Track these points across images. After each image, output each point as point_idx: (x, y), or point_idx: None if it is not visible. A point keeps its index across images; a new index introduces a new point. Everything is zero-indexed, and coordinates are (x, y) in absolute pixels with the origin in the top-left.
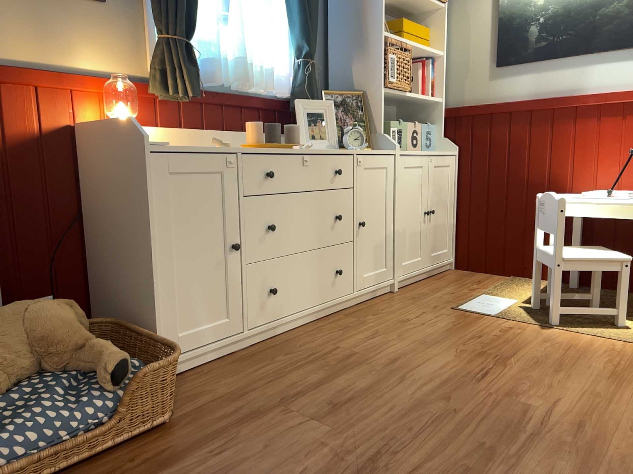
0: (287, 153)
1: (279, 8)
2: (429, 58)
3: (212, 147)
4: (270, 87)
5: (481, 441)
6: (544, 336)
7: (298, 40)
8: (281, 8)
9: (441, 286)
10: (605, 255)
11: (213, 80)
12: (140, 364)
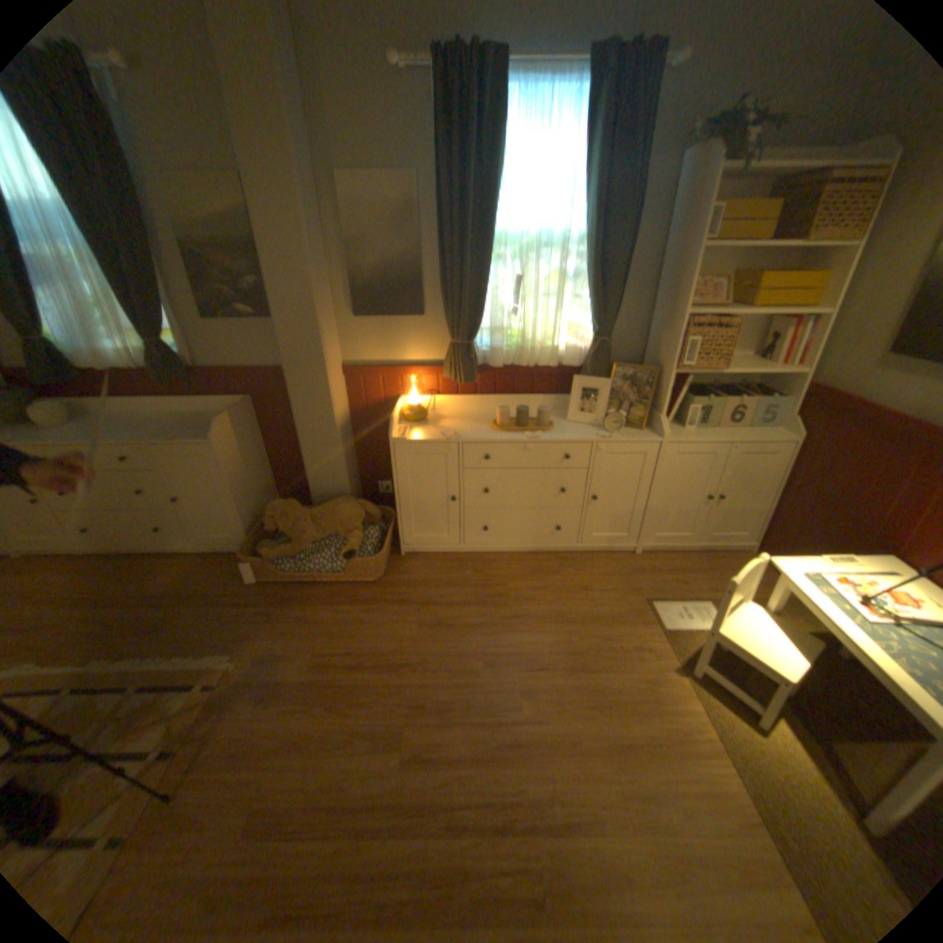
0: (508, 442)
1: (581, 285)
2: (816, 310)
3: (446, 435)
4: (550, 364)
5: (457, 702)
6: (659, 679)
7: (591, 318)
8: (582, 285)
9: (692, 569)
10: (777, 660)
11: (493, 364)
12: (373, 550)
